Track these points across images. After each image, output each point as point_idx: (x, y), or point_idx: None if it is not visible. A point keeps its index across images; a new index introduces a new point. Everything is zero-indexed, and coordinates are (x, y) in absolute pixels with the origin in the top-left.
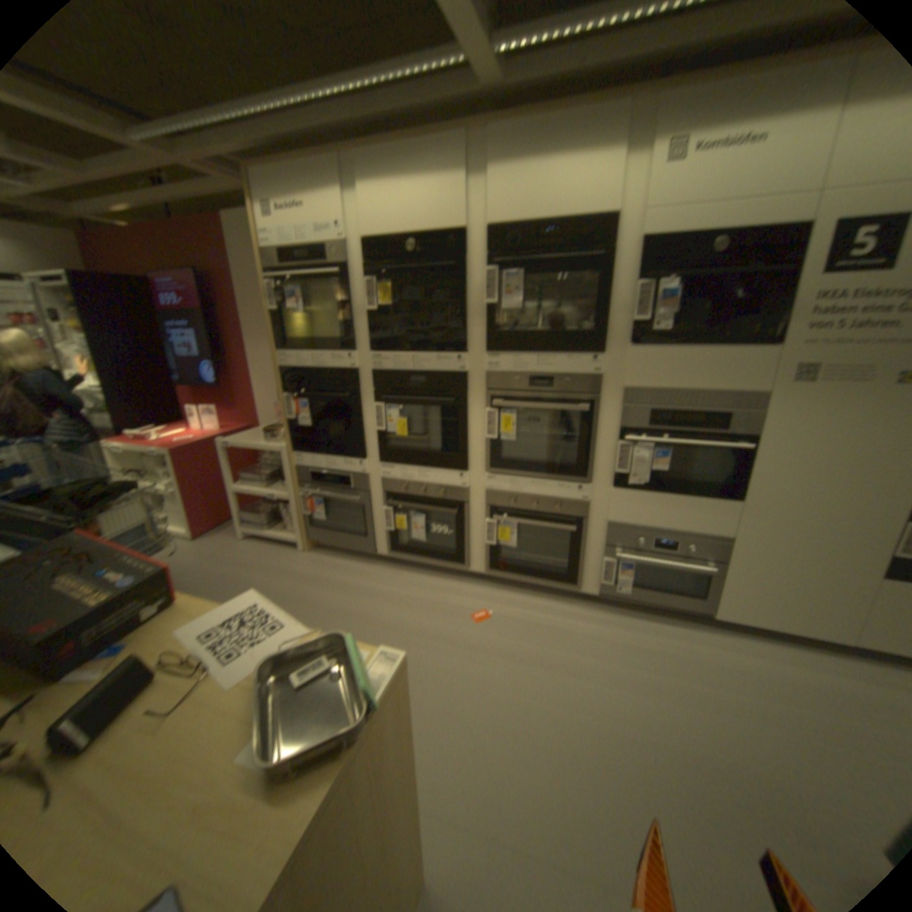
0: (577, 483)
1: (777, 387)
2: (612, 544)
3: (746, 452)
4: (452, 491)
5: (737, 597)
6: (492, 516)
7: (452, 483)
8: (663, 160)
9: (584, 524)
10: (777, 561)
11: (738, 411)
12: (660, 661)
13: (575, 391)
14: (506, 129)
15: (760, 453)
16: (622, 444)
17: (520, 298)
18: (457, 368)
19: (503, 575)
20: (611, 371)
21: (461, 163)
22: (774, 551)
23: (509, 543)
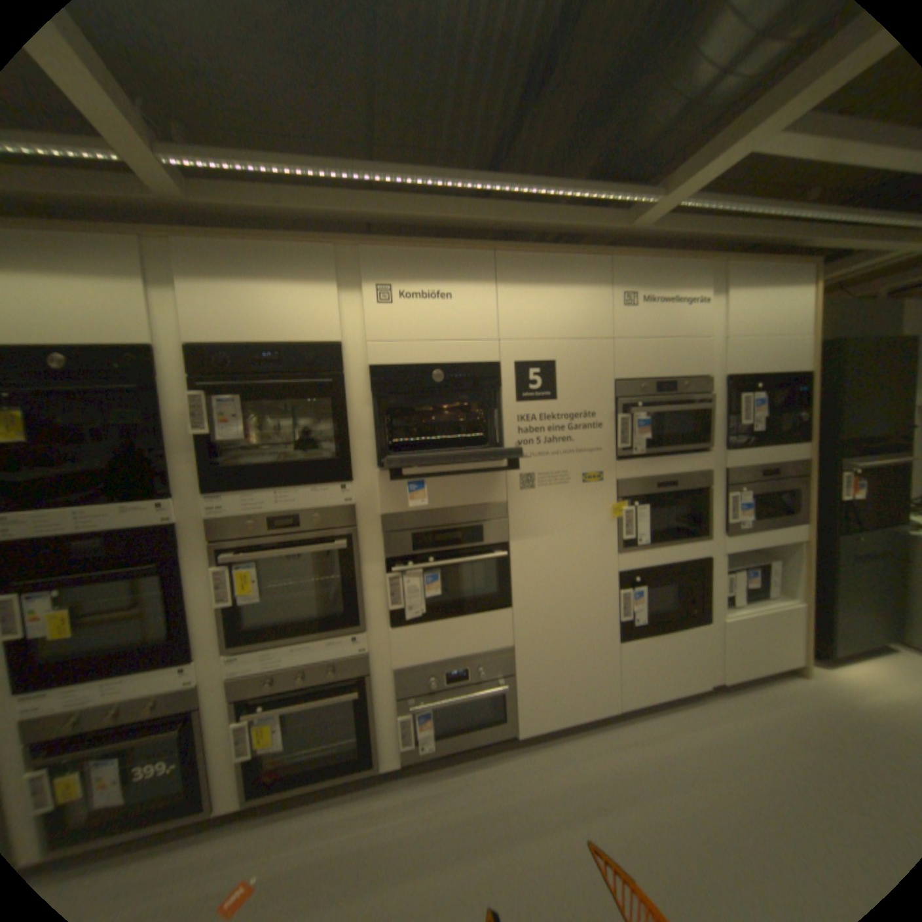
0: (349, 637)
1: (509, 497)
2: (403, 698)
3: (502, 560)
4: (167, 703)
5: (530, 708)
6: (239, 721)
7: (165, 691)
8: (373, 302)
9: (366, 685)
10: (551, 657)
11: (486, 523)
12: (482, 830)
13: (327, 528)
14: (195, 247)
15: (512, 558)
16: (390, 578)
17: (241, 428)
18: (156, 522)
19: (270, 799)
20: (363, 500)
21: (135, 273)
22: (545, 648)
23: (270, 749)
